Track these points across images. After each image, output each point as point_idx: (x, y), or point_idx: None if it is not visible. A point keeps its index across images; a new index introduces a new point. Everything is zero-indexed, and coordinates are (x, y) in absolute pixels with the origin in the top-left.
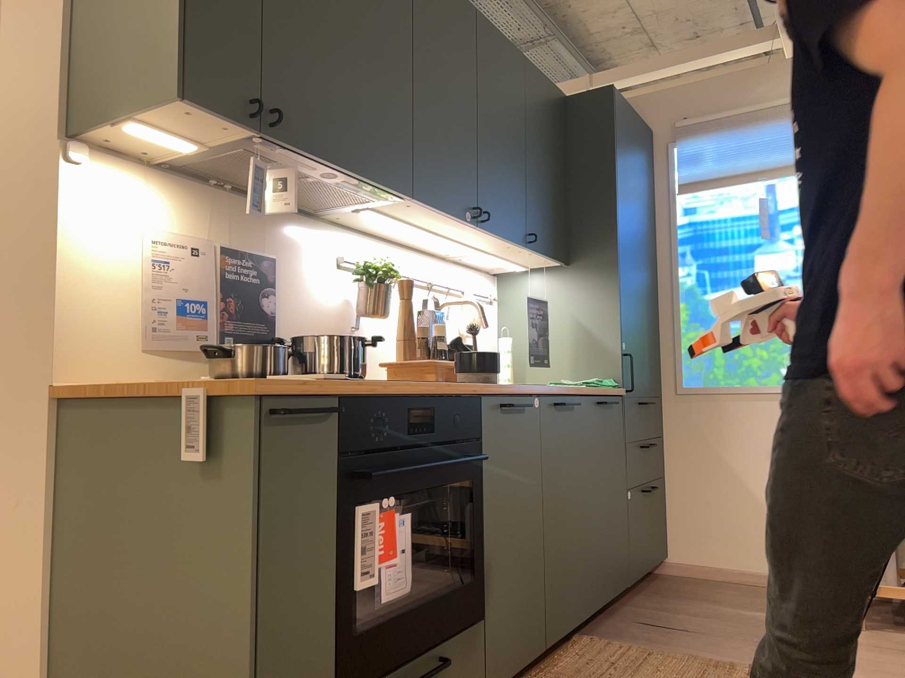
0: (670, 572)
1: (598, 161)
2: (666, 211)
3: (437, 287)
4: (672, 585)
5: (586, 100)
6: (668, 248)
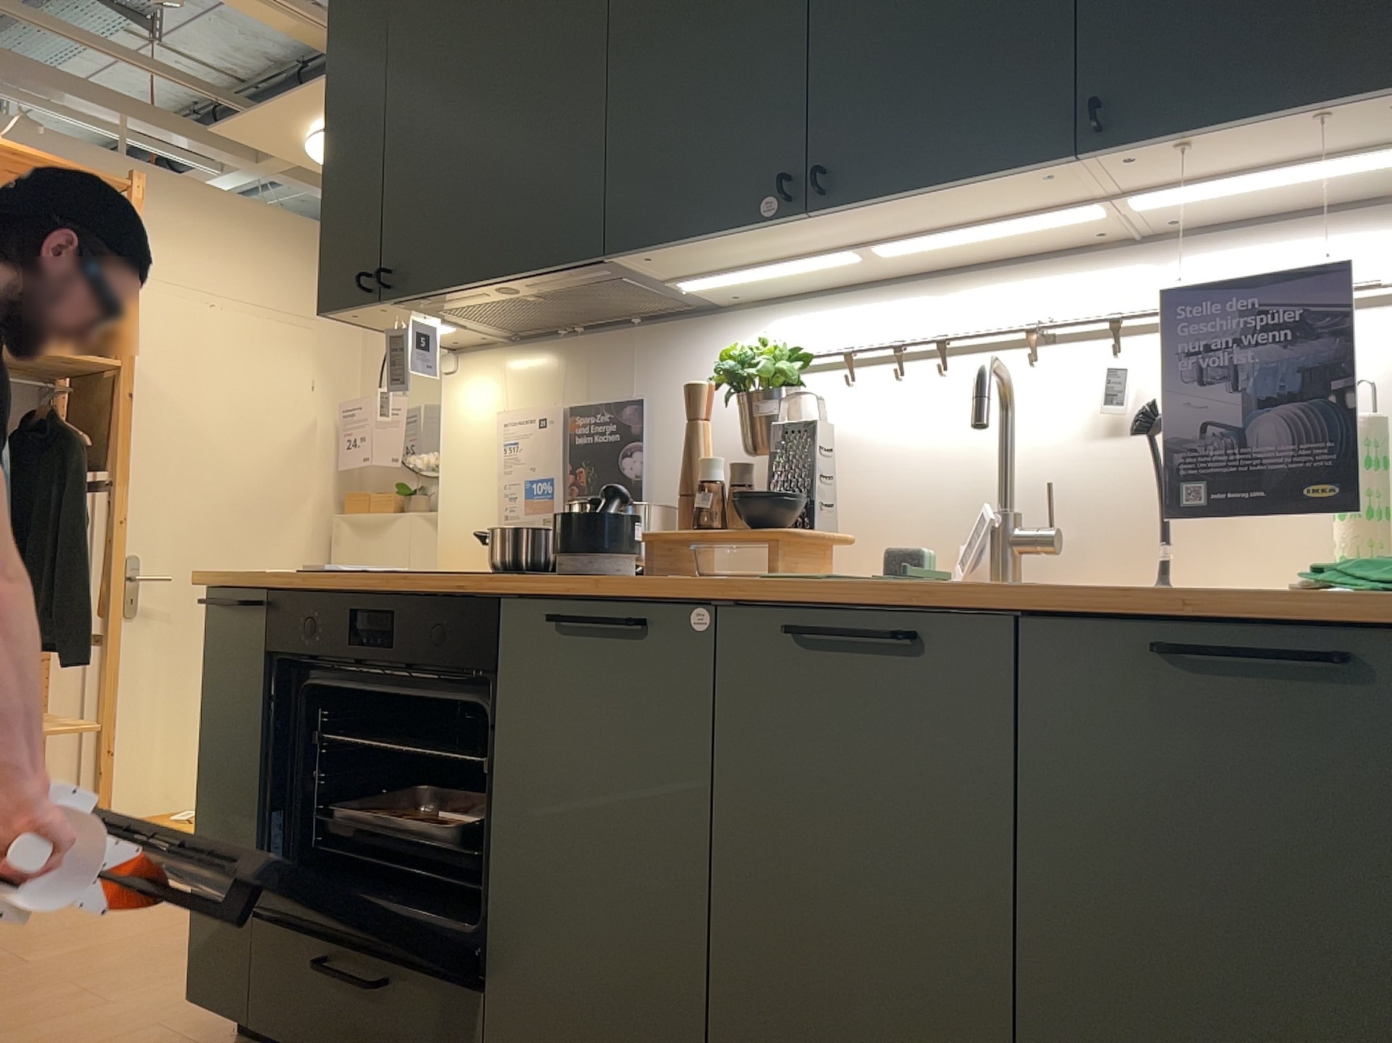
0: None
1: None
2: None
3: (1077, 331)
4: None
5: None
6: None
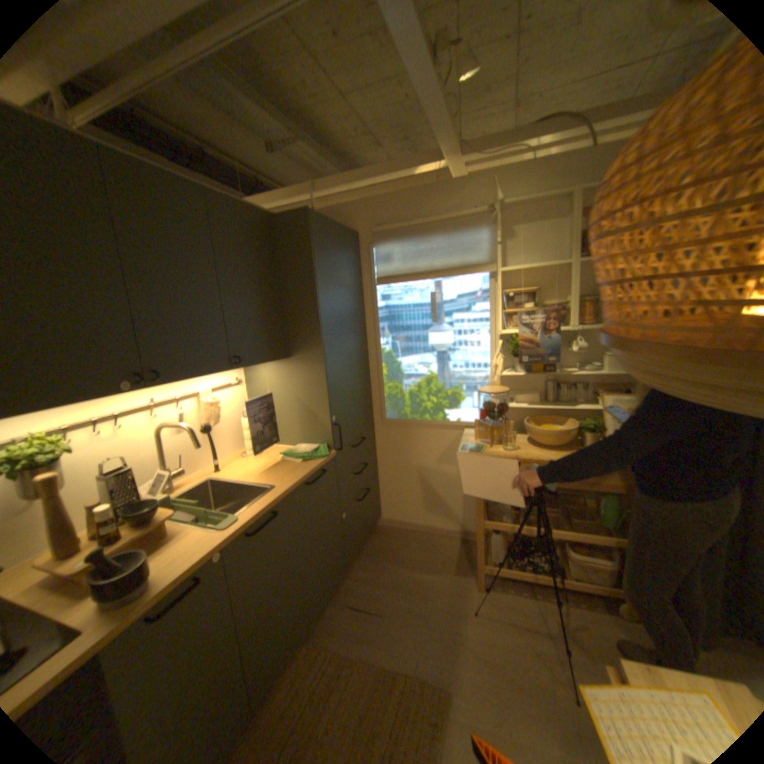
0: (382, 525)
1: (302, 275)
2: (370, 296)
3: (163, 403)
4: (380, 543)
5: (288, 219)
6: (372, 324)
